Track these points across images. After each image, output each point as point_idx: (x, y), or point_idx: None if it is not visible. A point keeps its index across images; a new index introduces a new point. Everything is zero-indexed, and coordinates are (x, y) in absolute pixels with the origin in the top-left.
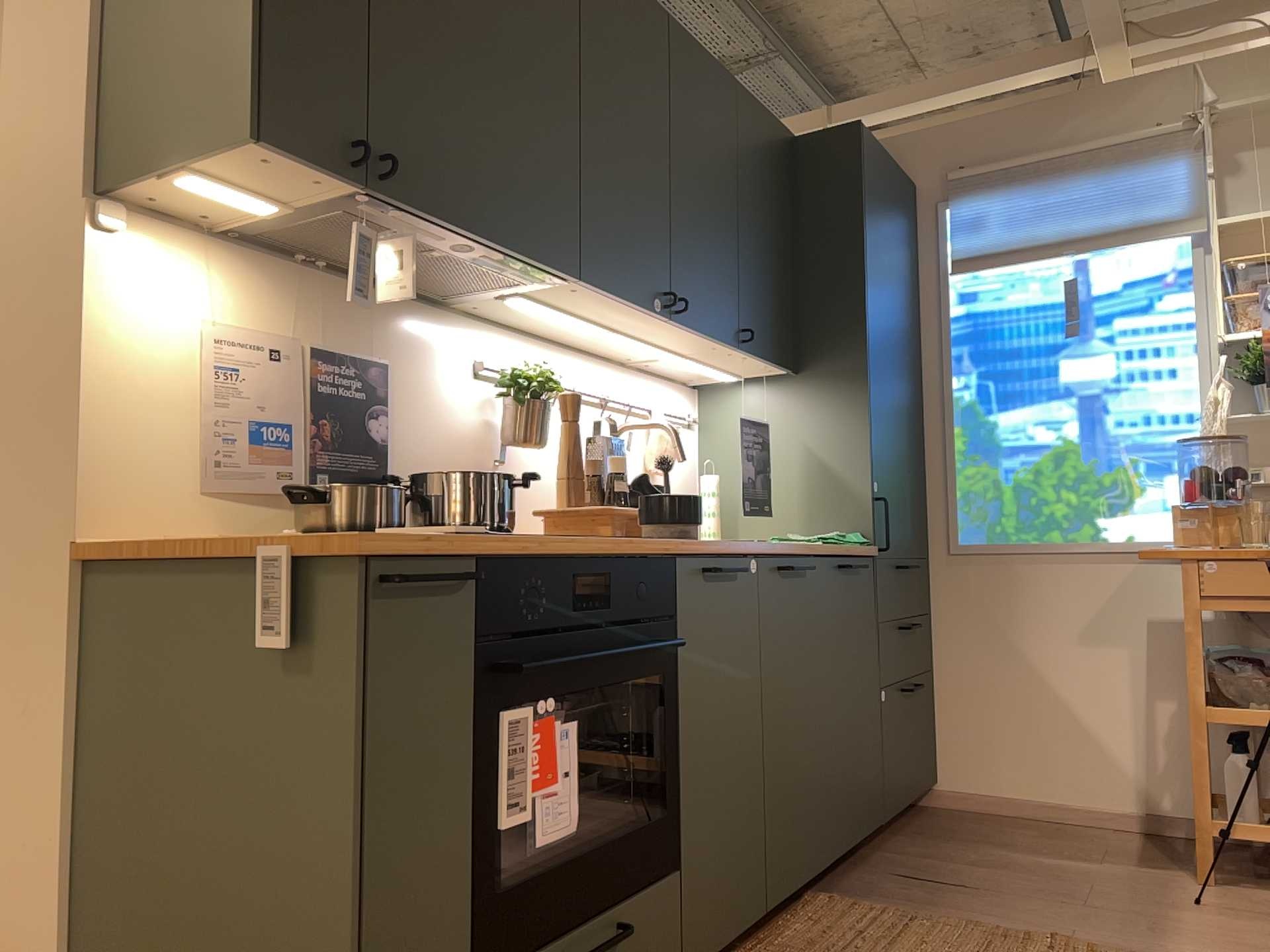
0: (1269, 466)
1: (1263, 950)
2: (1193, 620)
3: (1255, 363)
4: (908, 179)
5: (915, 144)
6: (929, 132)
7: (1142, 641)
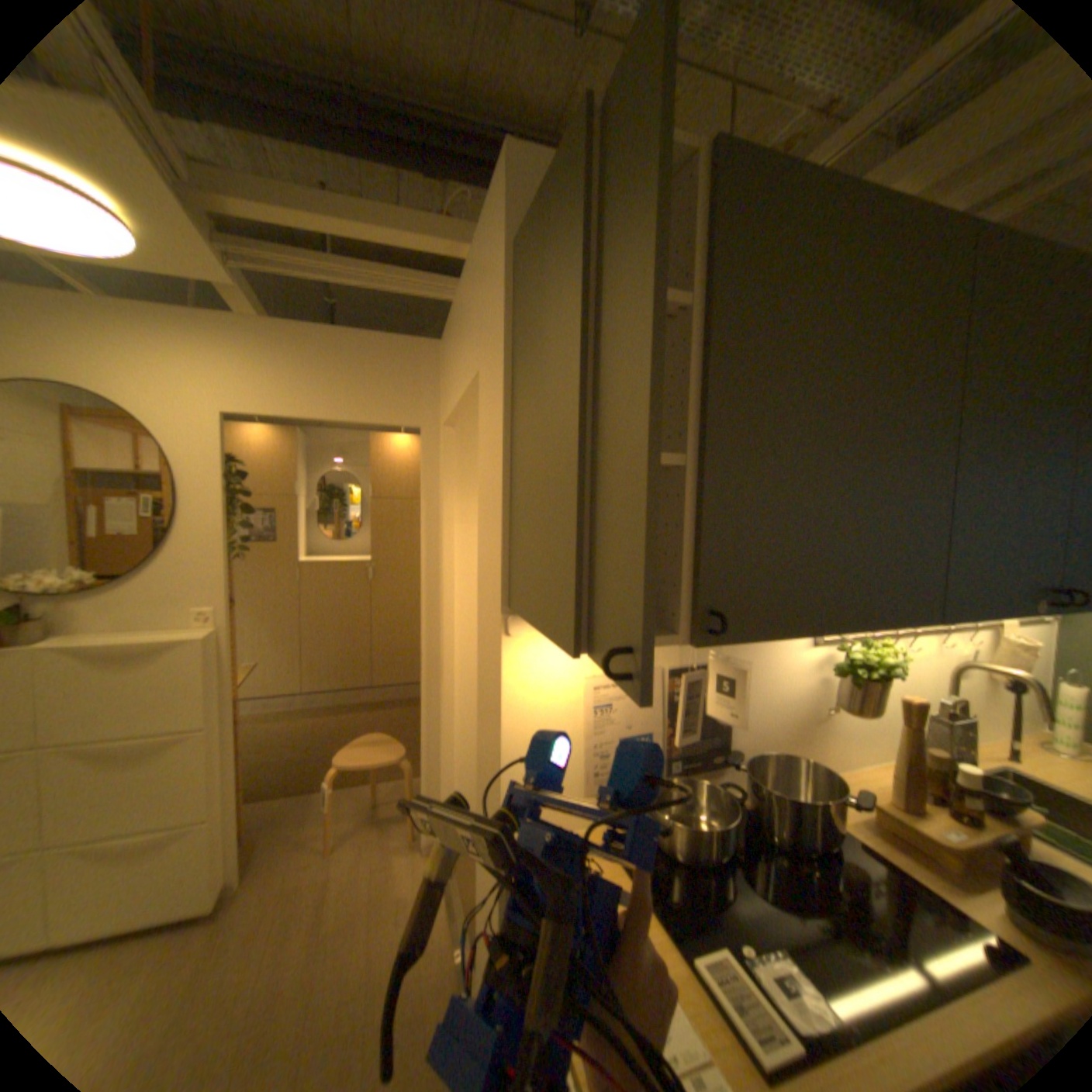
0: None
1: None
2: None
3: None
4: None
5: None
6: None
7: None
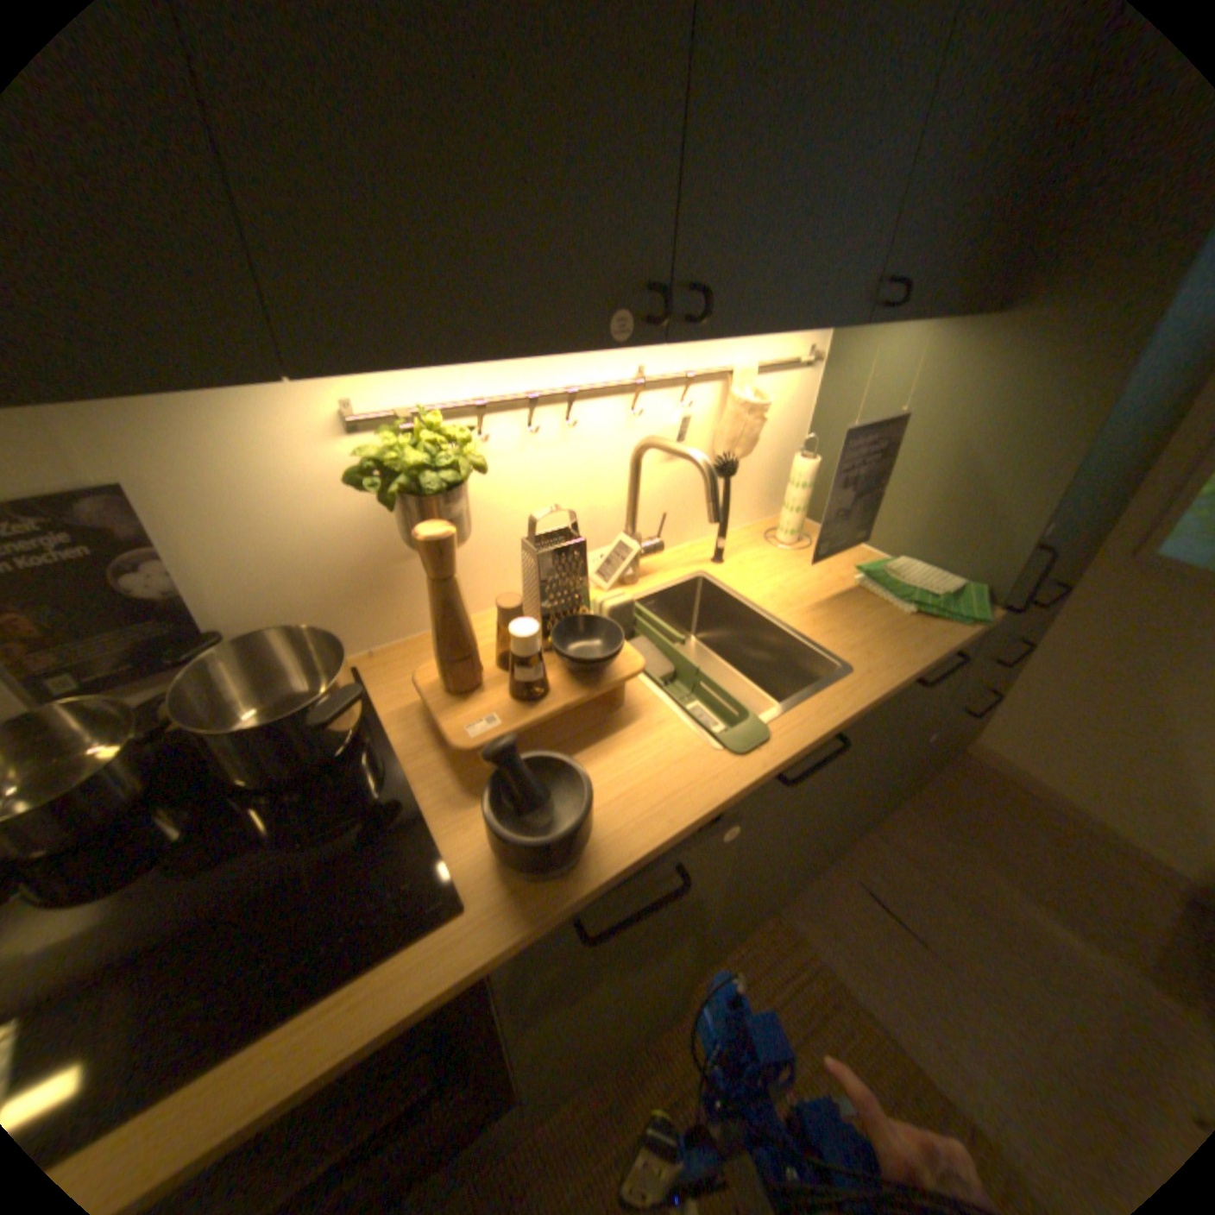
0: None
1: None
2: None
3: None
4: None
5: None
6: None
7: None
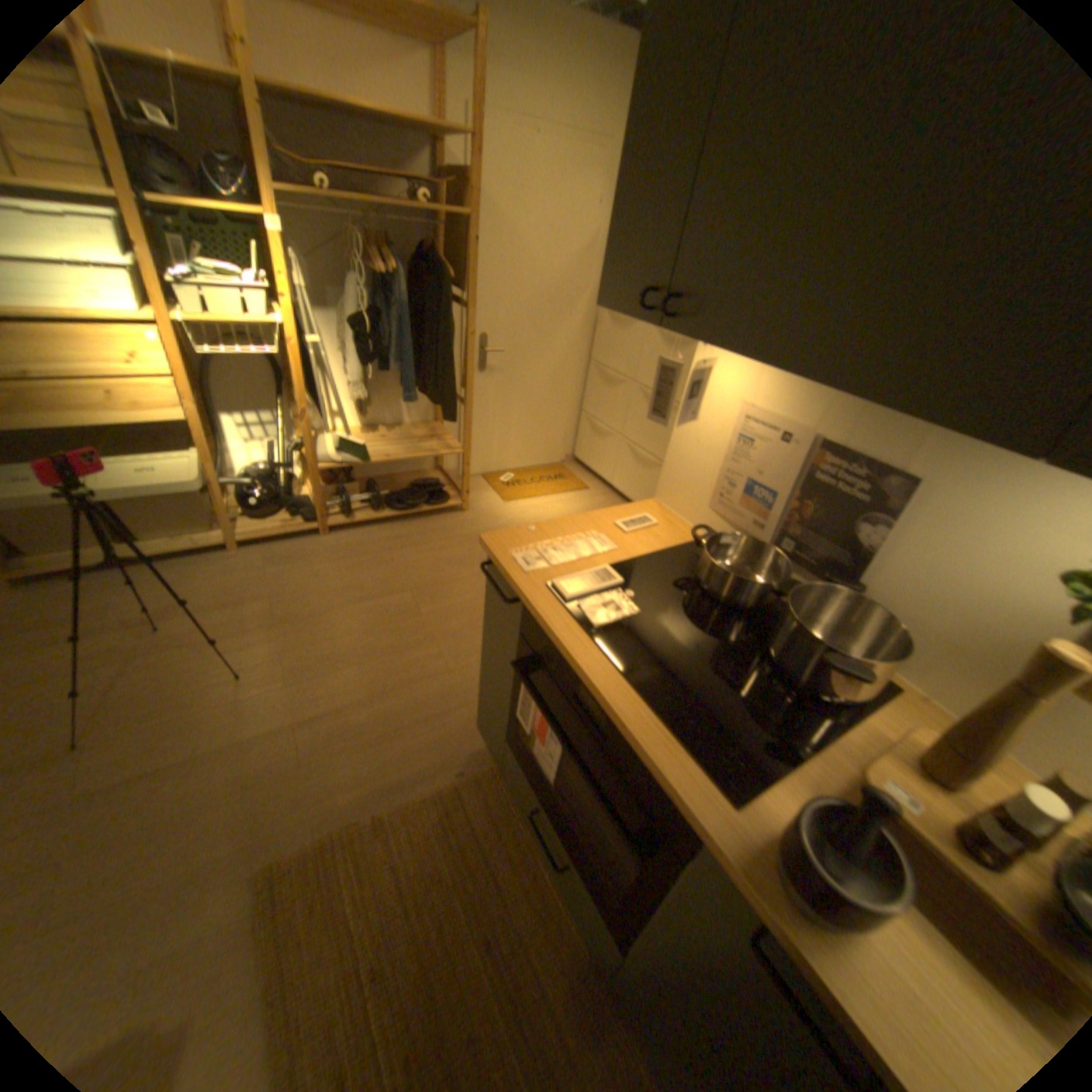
0: None
1: None
2: None
3: None
4: None
5: None
6: None
7: None
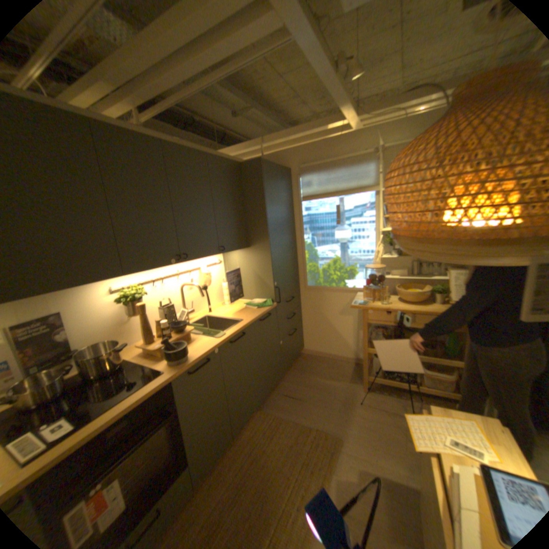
0: (394, 269)
1: (373, 432)
2: (365, 326)
3: (391, 240)
4: (288, 166)
5: (290, 152)
6: (294, 148)
7: (356, 315)
